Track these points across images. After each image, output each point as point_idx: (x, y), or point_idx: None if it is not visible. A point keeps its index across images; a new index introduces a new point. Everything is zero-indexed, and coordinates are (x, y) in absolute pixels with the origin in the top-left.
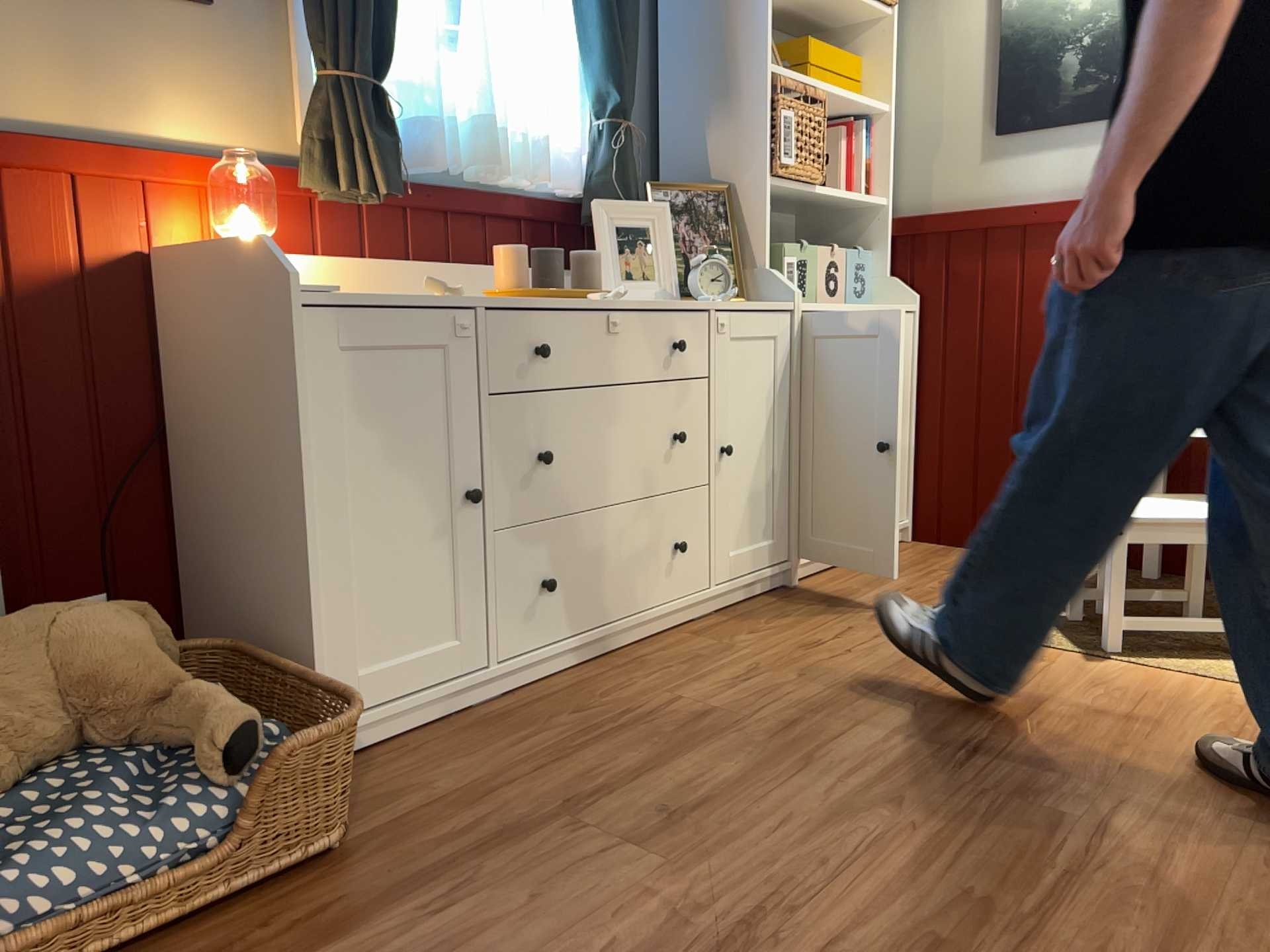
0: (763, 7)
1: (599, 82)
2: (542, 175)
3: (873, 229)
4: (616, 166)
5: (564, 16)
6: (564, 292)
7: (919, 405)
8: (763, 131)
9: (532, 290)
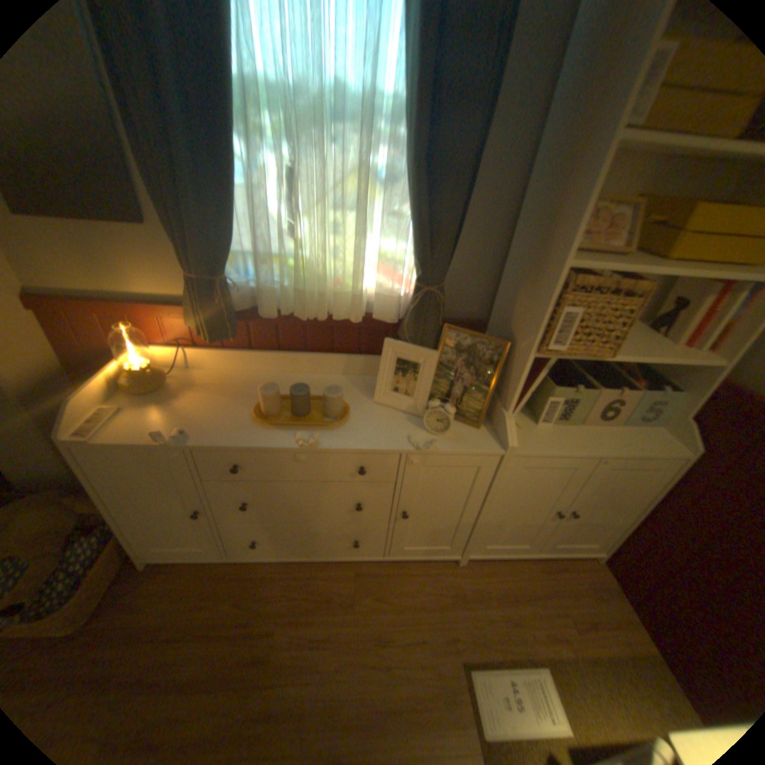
0: (588, 199)
1: (414, 253)
2: (352, 318)
3: (703, 377)
4: (412, 316)
5: (401, 196)
6: (288, 424)
7: (657, 511)
8: (544, 317)
9: (263, 422)
